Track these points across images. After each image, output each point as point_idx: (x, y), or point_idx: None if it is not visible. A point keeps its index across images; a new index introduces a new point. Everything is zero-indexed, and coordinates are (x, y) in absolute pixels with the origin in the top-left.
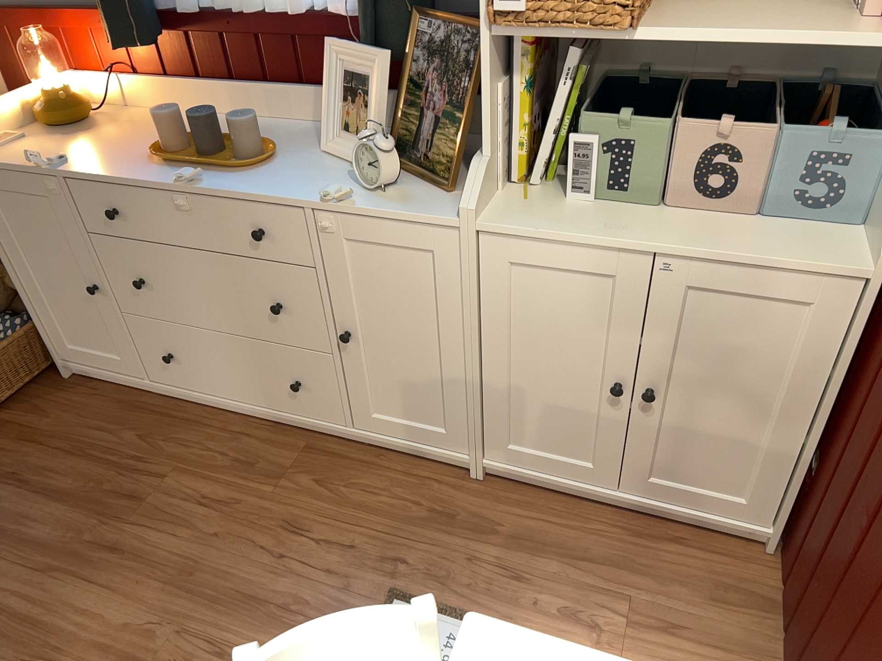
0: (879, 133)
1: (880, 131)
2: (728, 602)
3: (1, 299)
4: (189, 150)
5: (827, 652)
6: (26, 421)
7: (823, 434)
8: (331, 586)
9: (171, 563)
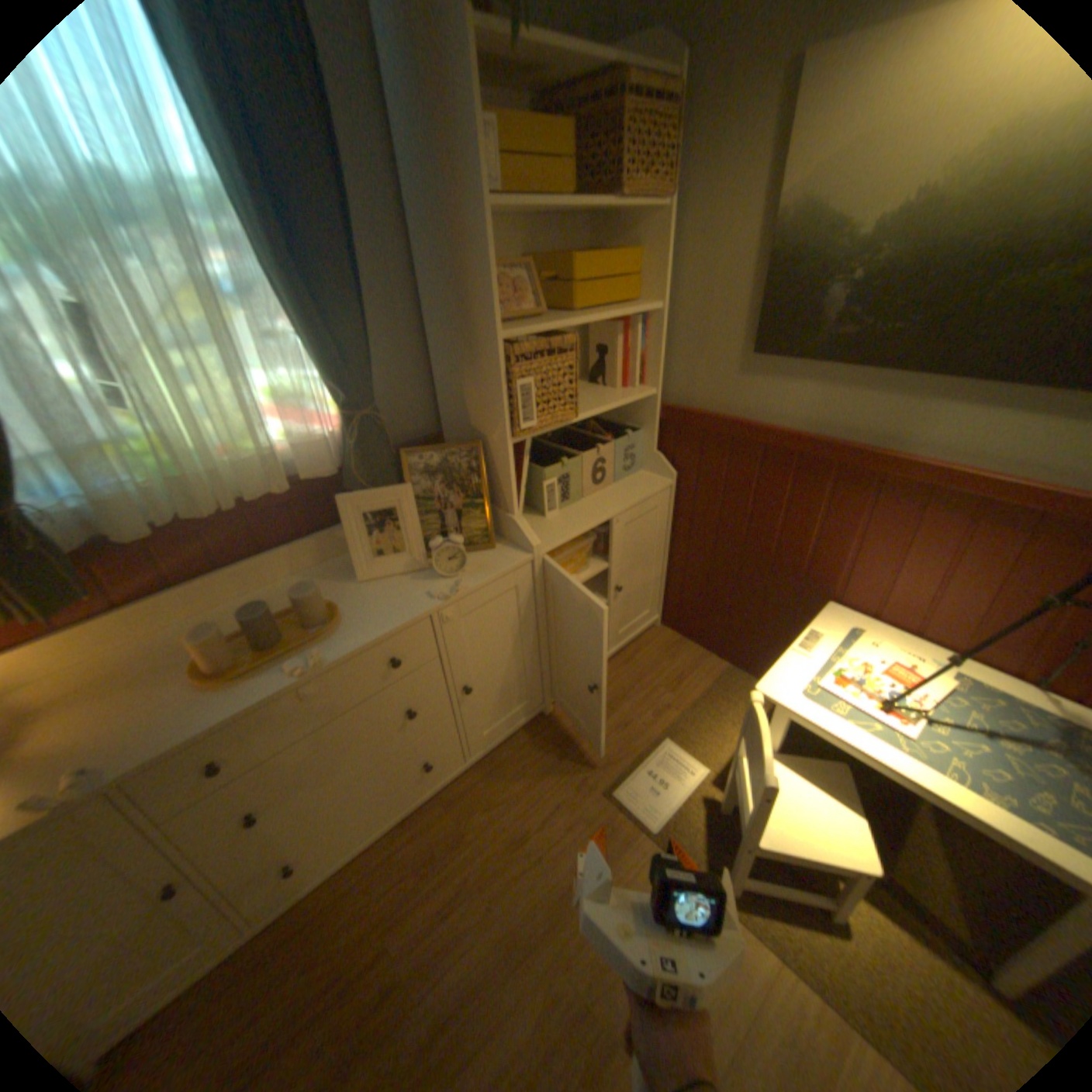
0: (637, 430)
1: (634, 429)
2: (678, 654)
3: None
4: (237, 655)
5: (754, 619)
6: None
7: (670, 558)
8: (583, 835)
9: (492, 971)
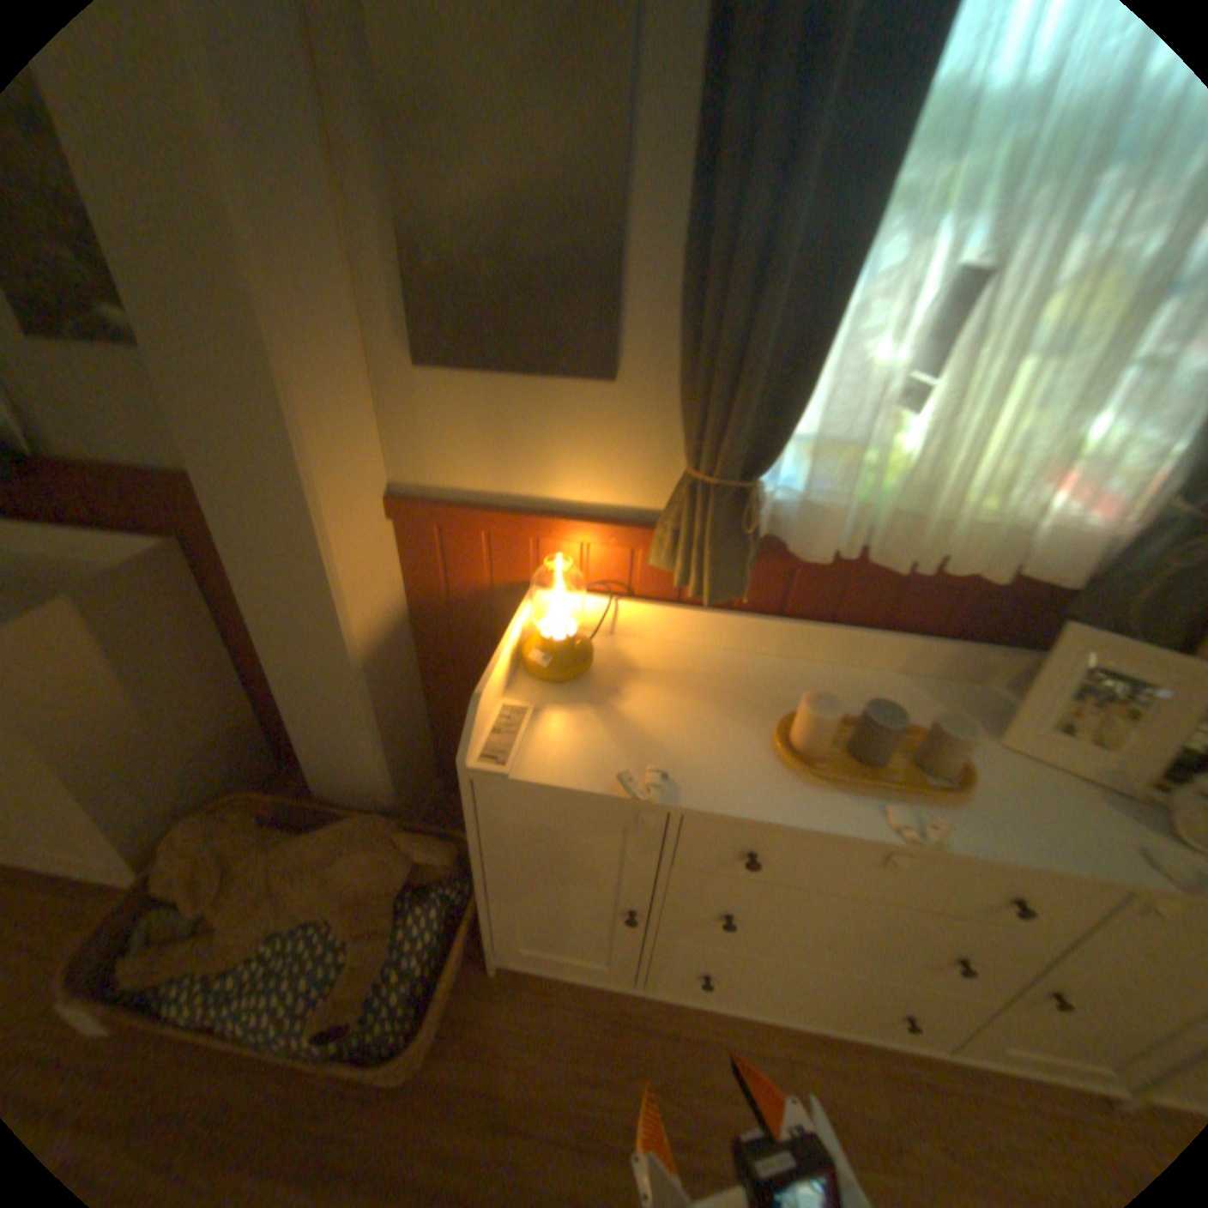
0: None
1: None
2: None
3: (396, 889)
4: (835, 749)
5: None
6: (464, 1090)
7: None
8: None
9: None
